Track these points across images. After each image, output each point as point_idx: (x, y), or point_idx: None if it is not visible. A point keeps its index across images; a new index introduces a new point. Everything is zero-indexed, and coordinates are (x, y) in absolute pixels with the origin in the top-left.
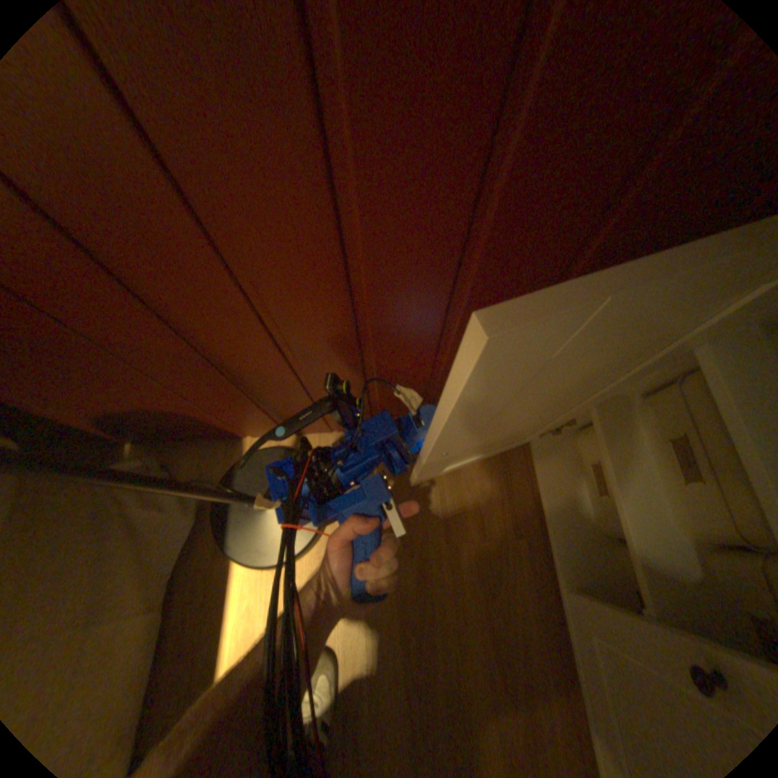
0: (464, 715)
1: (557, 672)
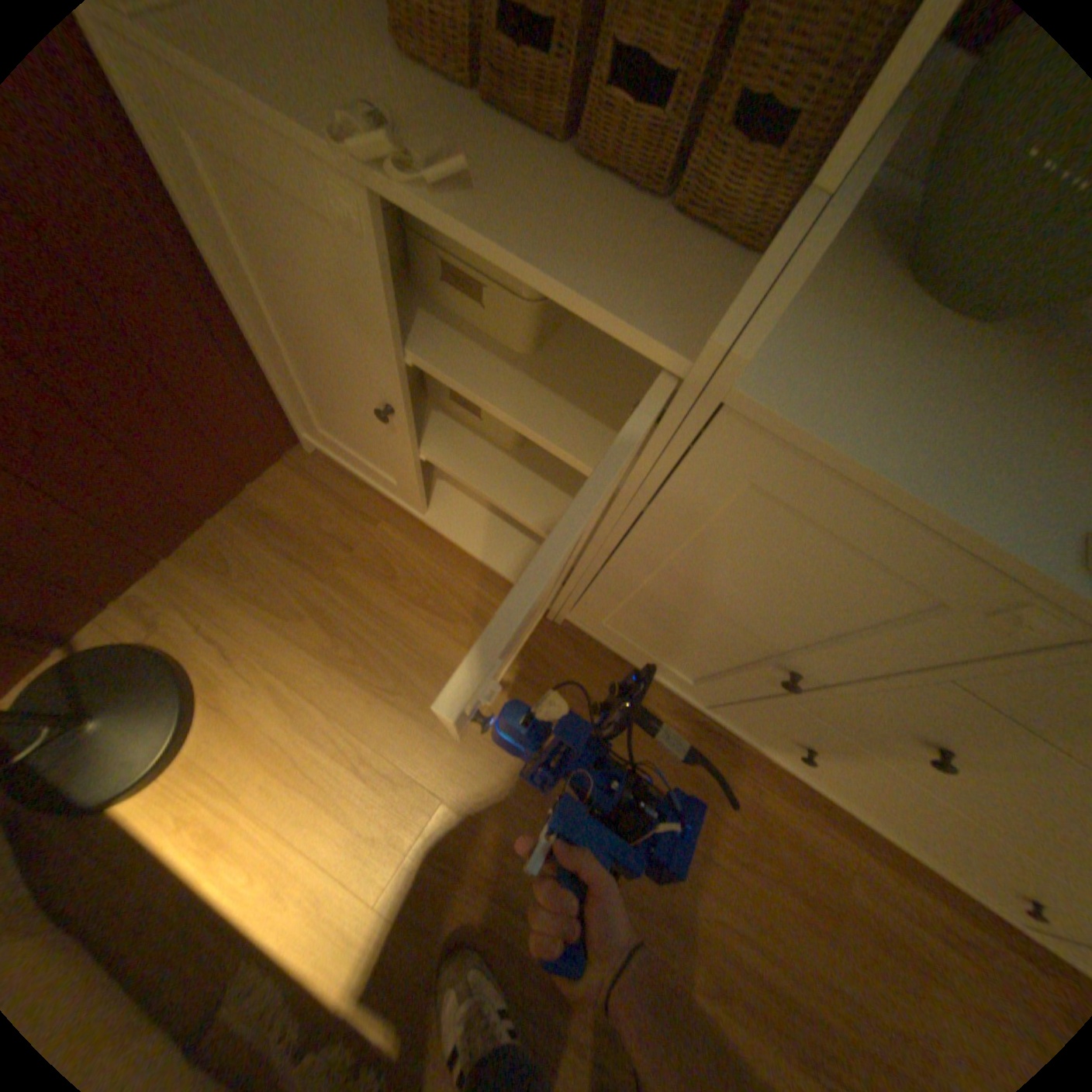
0: (437, 666)
1: (472, 576)
